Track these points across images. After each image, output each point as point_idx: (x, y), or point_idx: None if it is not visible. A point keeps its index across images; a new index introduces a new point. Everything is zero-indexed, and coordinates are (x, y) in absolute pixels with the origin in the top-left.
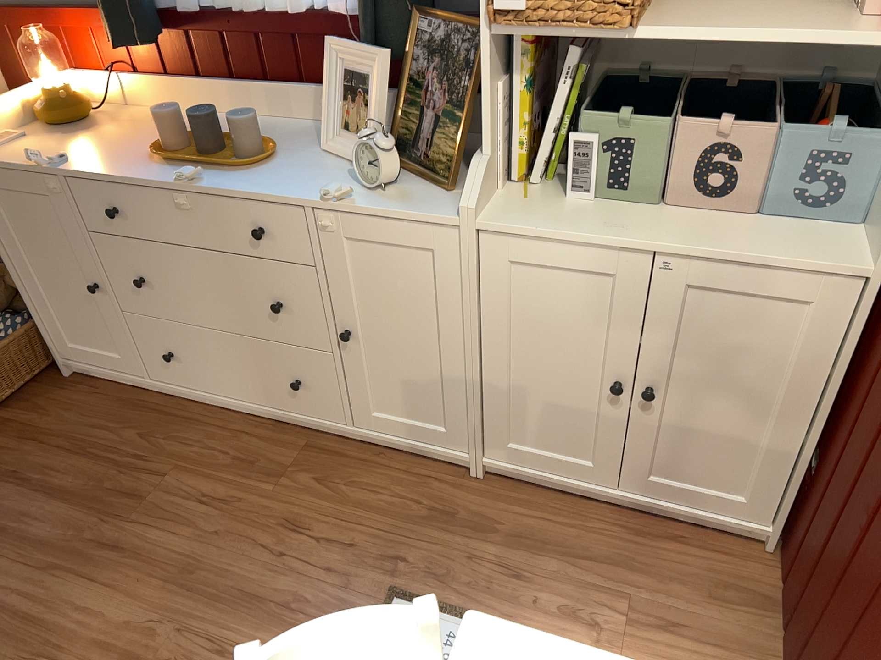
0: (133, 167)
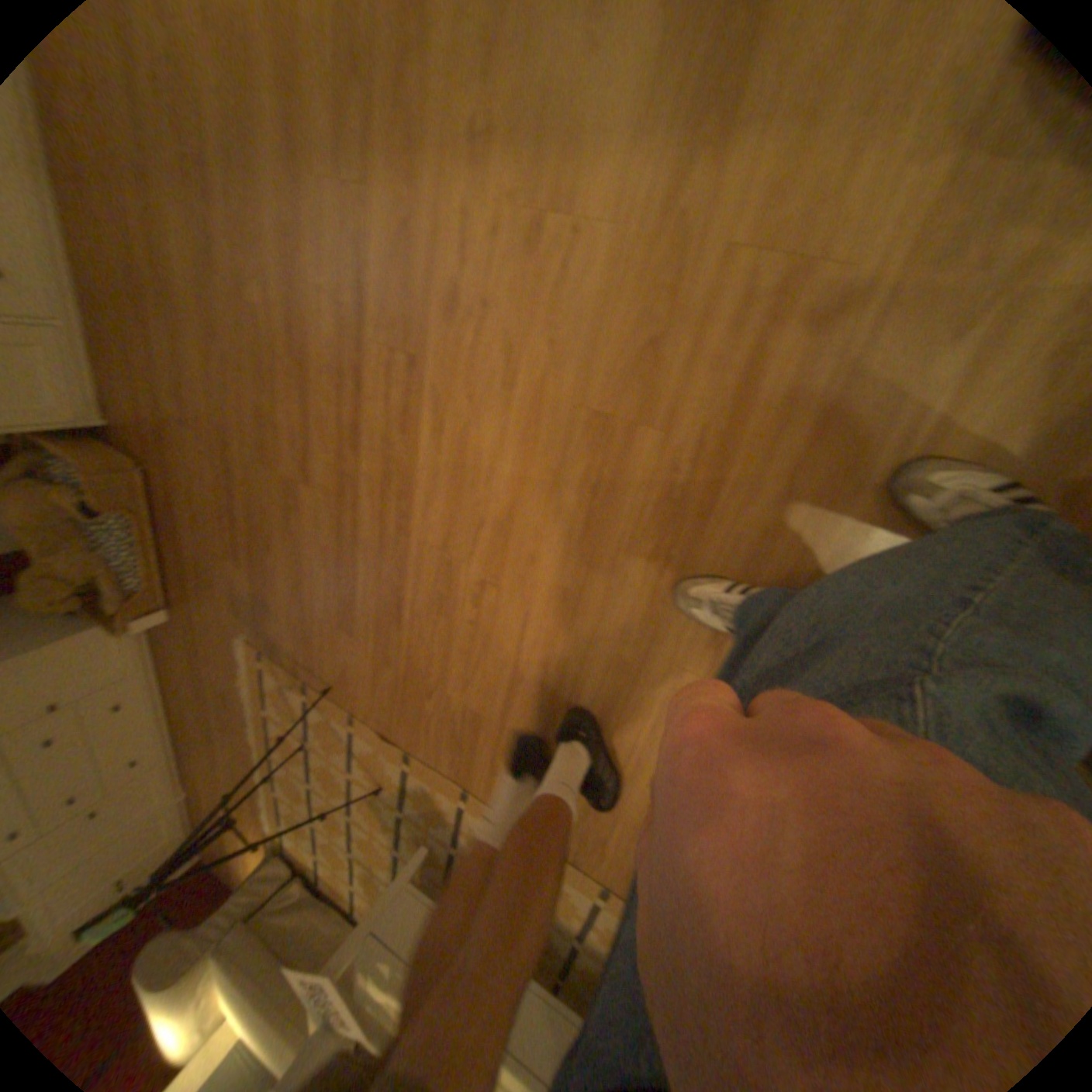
0: None
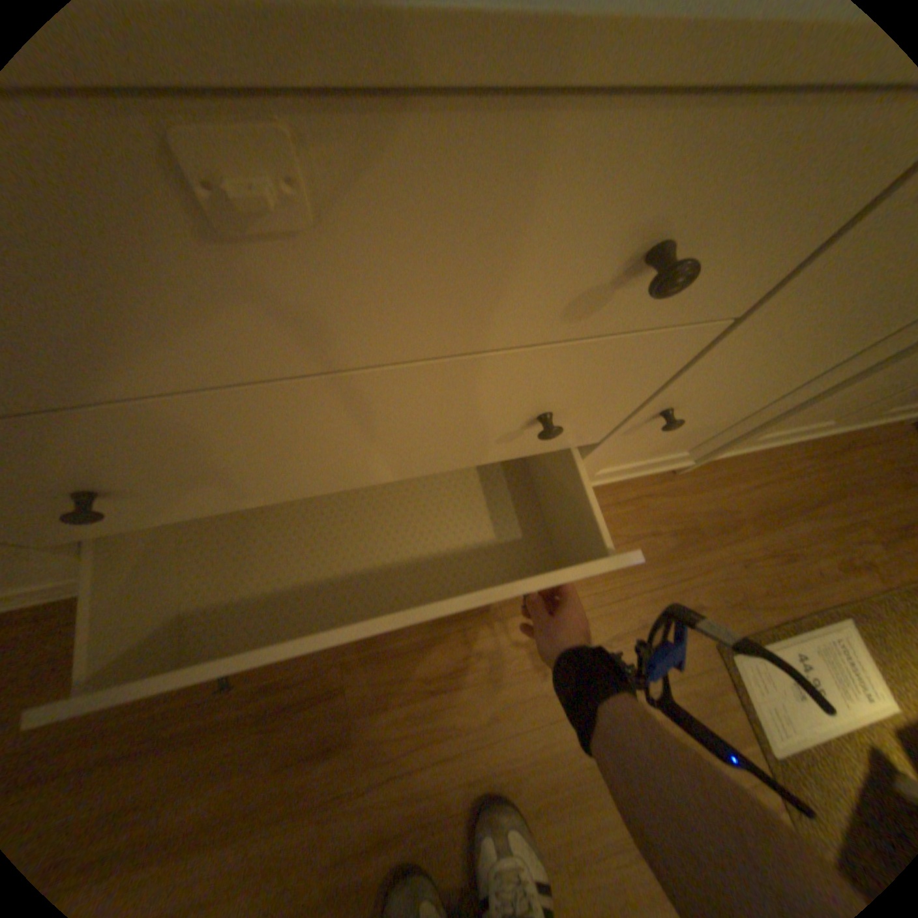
0: None
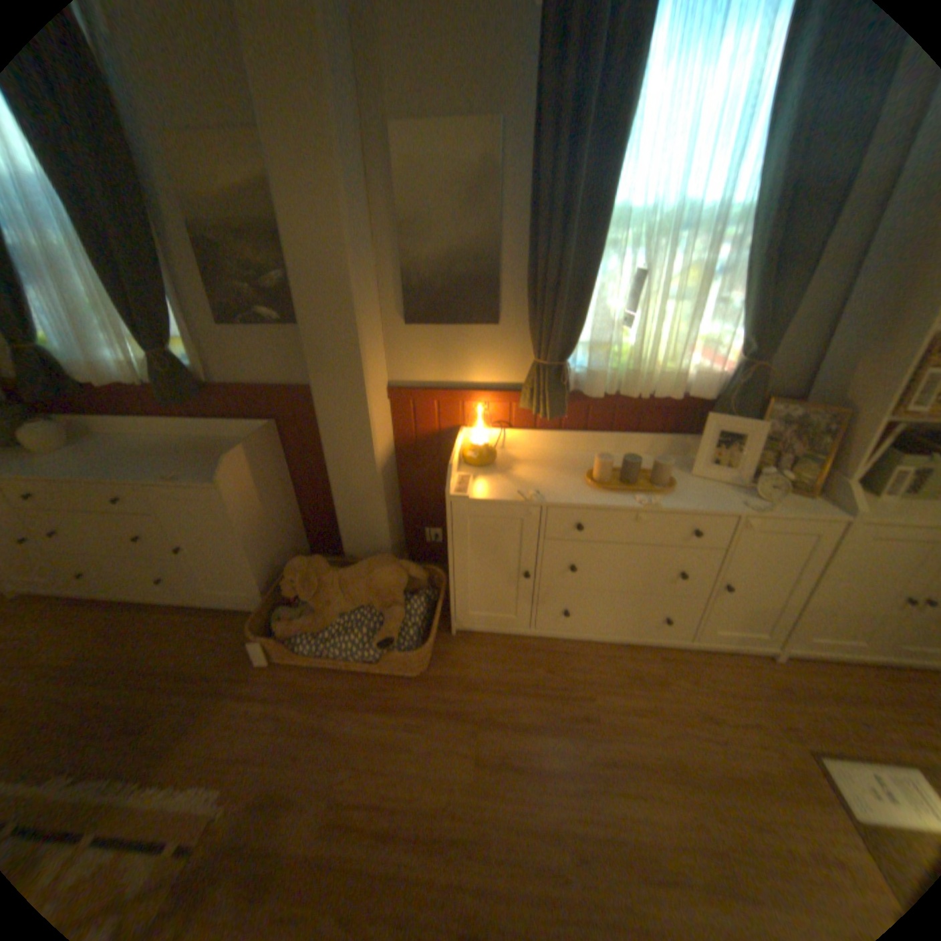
0: (583, 494)
